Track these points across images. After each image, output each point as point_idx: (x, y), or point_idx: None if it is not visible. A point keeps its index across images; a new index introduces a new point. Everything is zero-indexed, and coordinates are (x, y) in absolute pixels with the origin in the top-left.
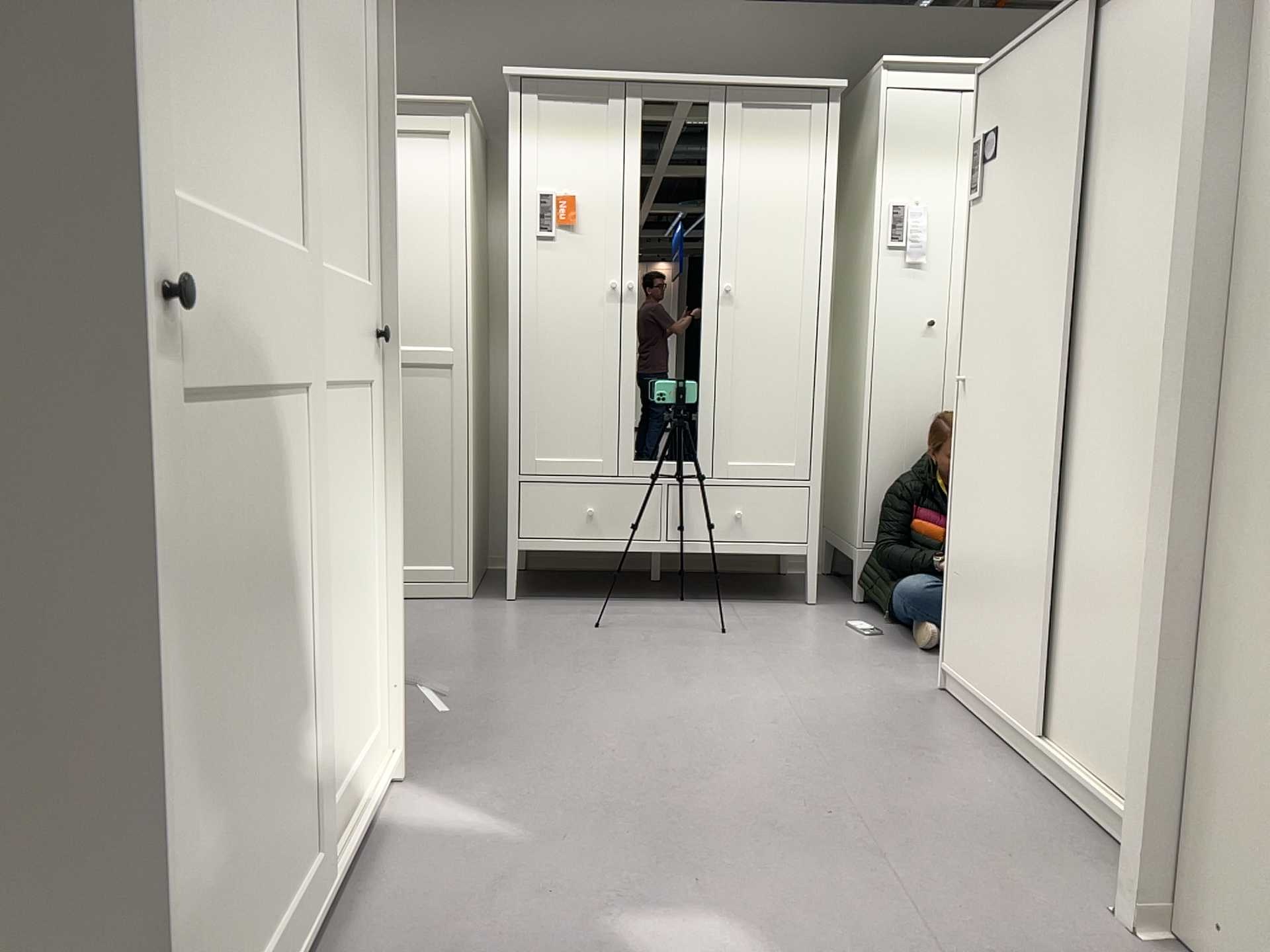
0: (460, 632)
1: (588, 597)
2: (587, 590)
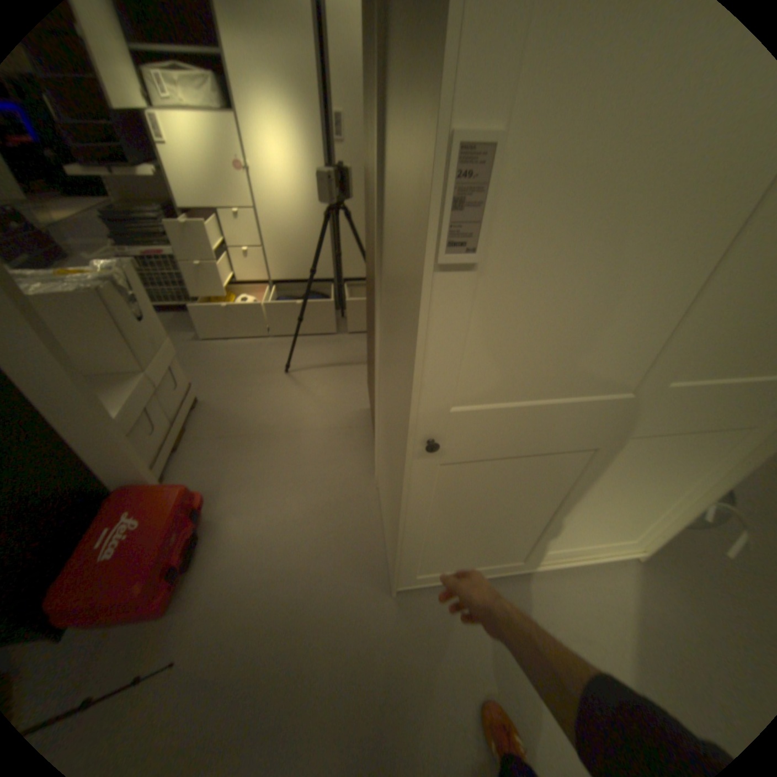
0: None
1: None
2: None
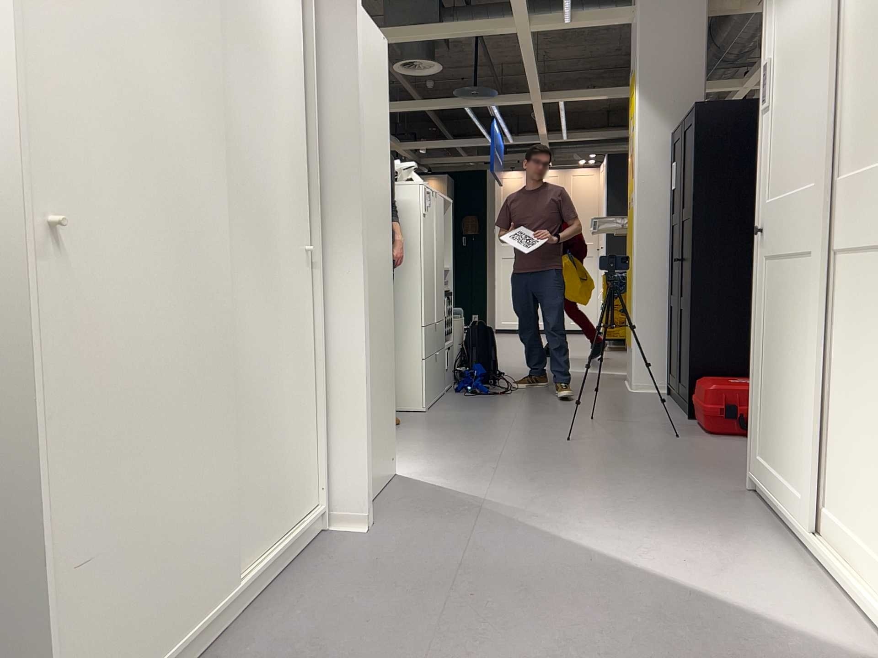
0: None
1: None
2: None
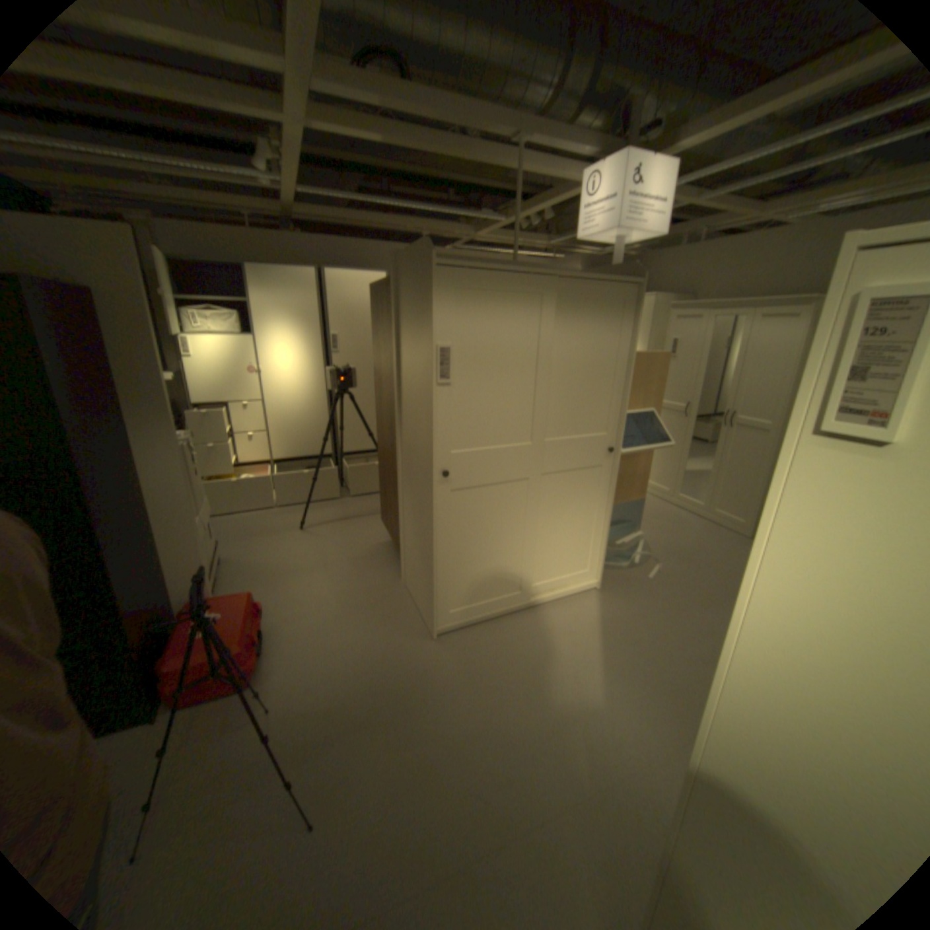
0: (717, 550)
1: None
2: None
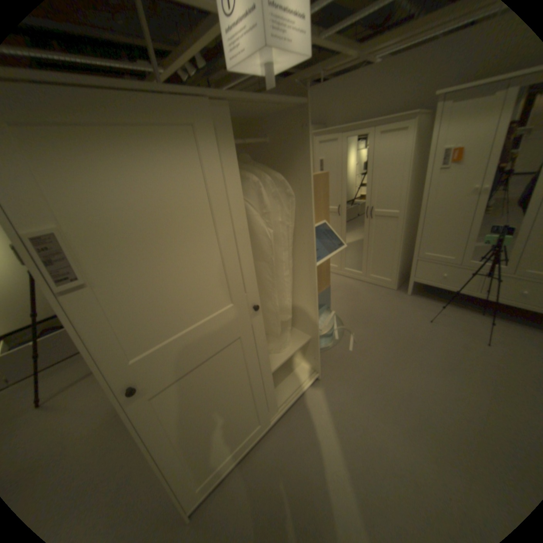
0: (381, 307)
1: (441, 300)
2: (443, 295)
